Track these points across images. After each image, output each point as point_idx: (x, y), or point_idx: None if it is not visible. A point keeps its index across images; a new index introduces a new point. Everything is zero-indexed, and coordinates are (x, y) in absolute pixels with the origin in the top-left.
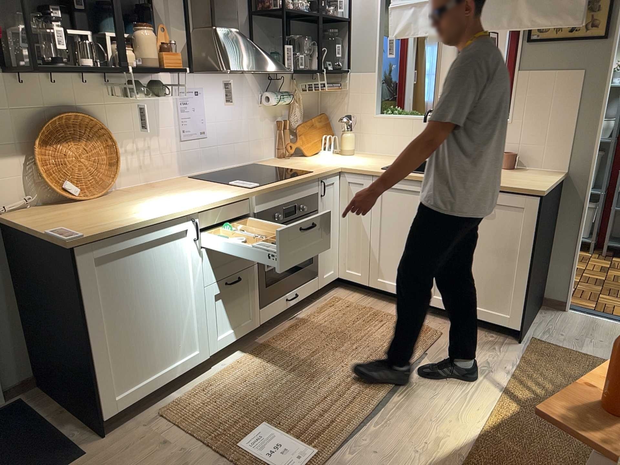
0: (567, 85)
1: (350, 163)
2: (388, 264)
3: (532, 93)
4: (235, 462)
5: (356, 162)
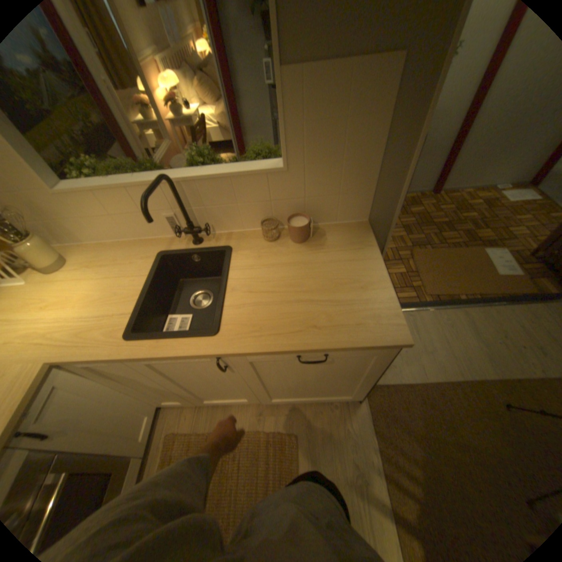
0: (371, 92)
1: (59, 323)
2: (205, 396)
3: (312, 114)
4: None
5: (69, 313)
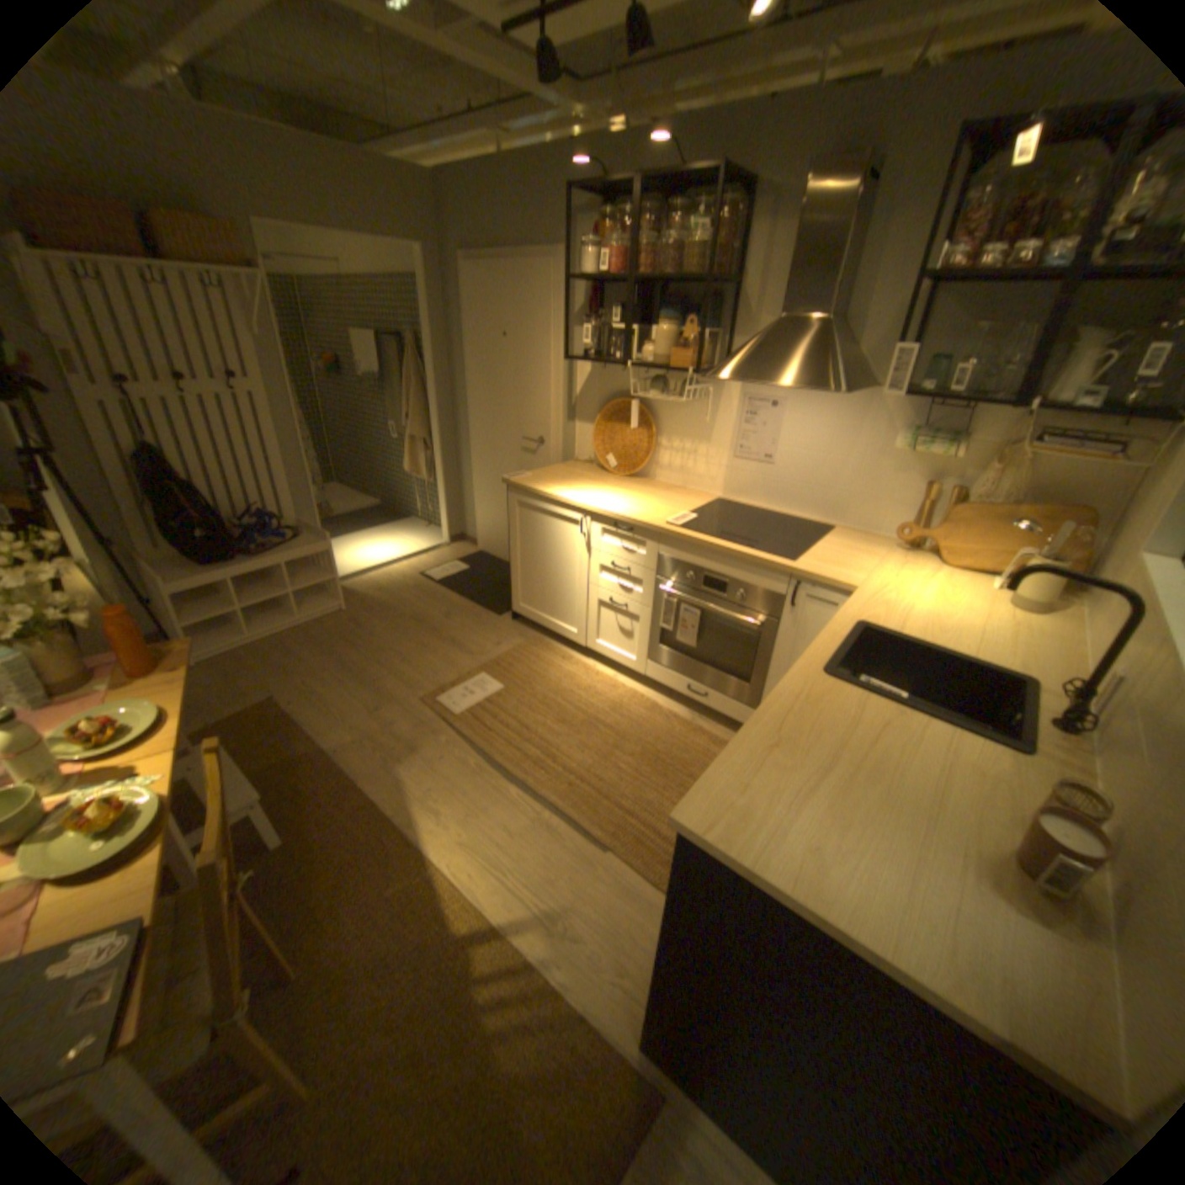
0: None
1: (908, 600)
2: None
3: None
4: (463, 674)
5: (922, 607)
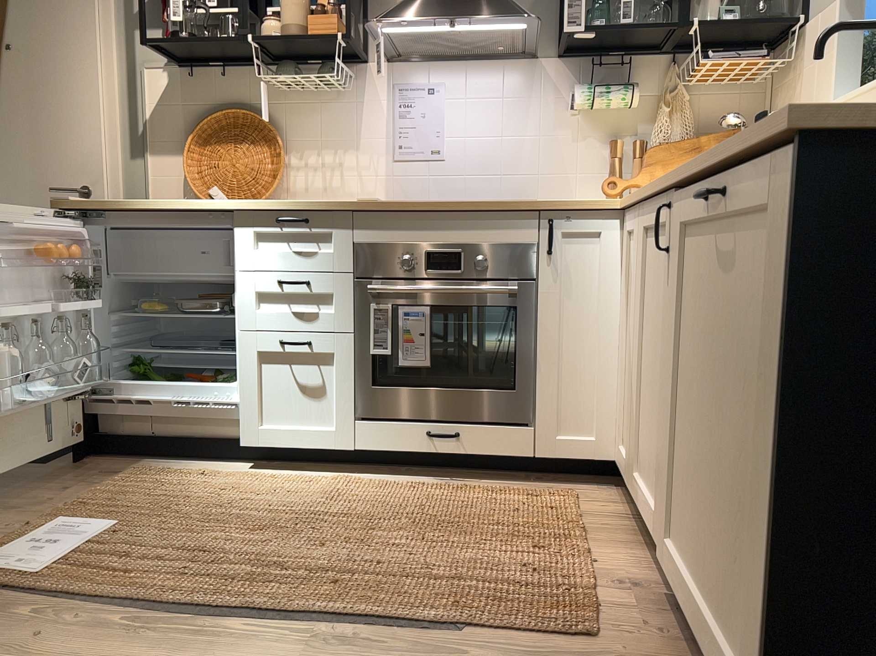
0: None
1: None
2: (648, 436)
3: None
4: (15, 533)
5: None
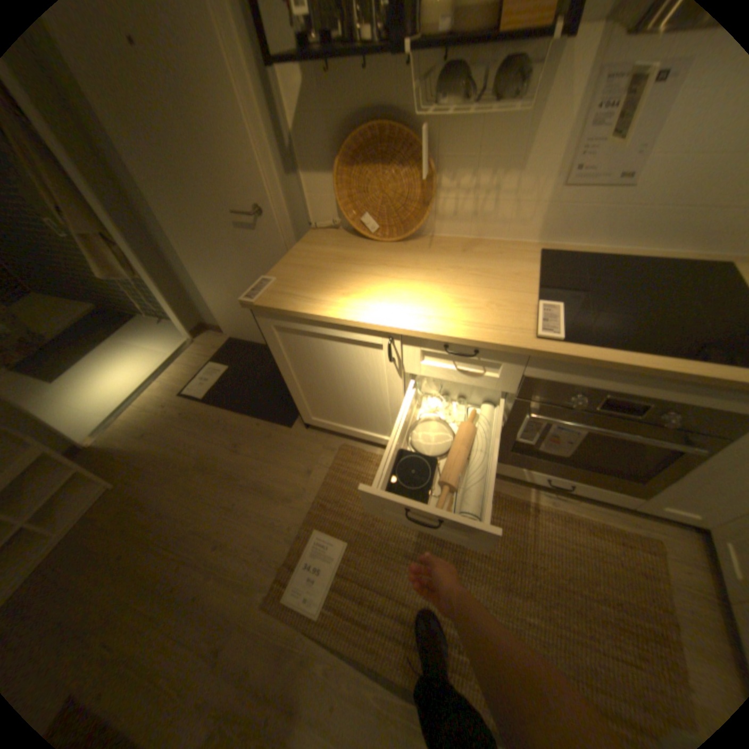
0: None
1: None
2: None
3: None
4: (293, 540)
5: None
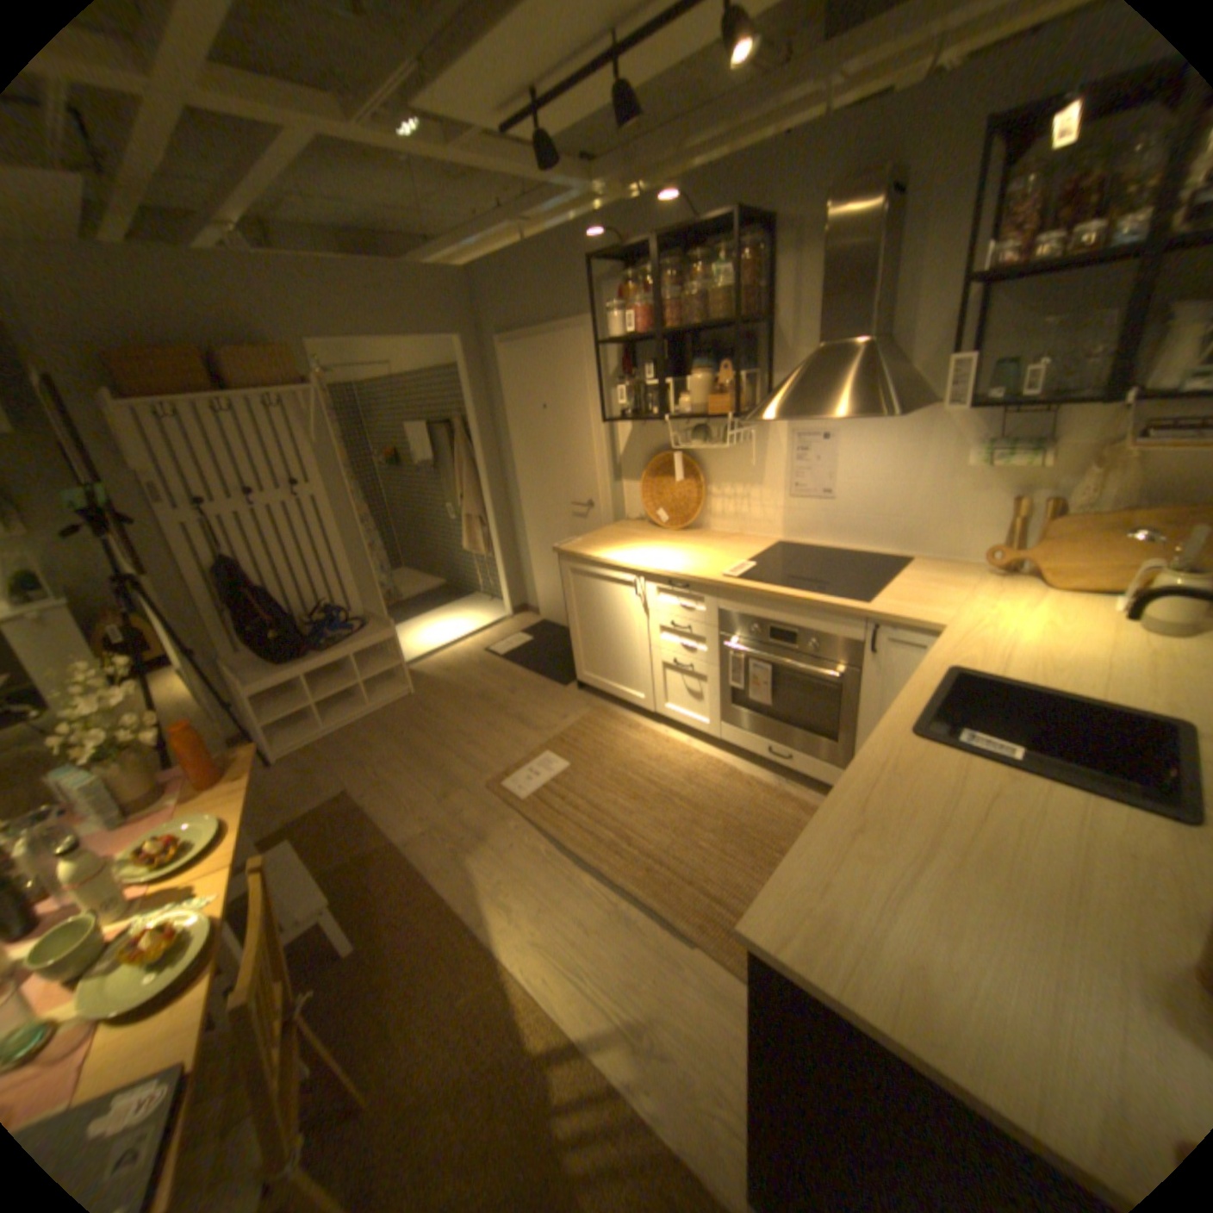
0: None
1: (1010, 635)
2: None
3: None
4: (531, 752)
5: (1028, 641)
